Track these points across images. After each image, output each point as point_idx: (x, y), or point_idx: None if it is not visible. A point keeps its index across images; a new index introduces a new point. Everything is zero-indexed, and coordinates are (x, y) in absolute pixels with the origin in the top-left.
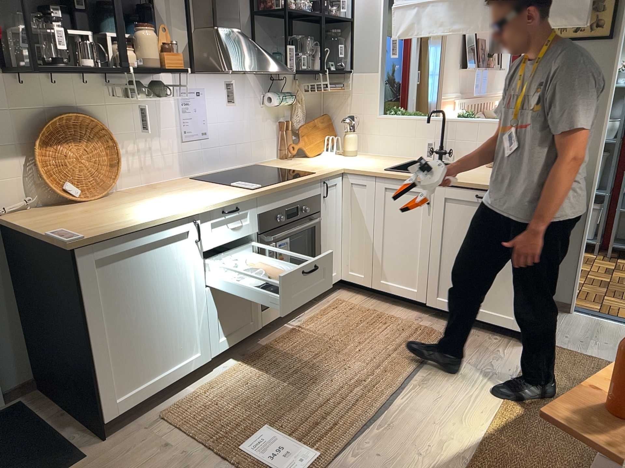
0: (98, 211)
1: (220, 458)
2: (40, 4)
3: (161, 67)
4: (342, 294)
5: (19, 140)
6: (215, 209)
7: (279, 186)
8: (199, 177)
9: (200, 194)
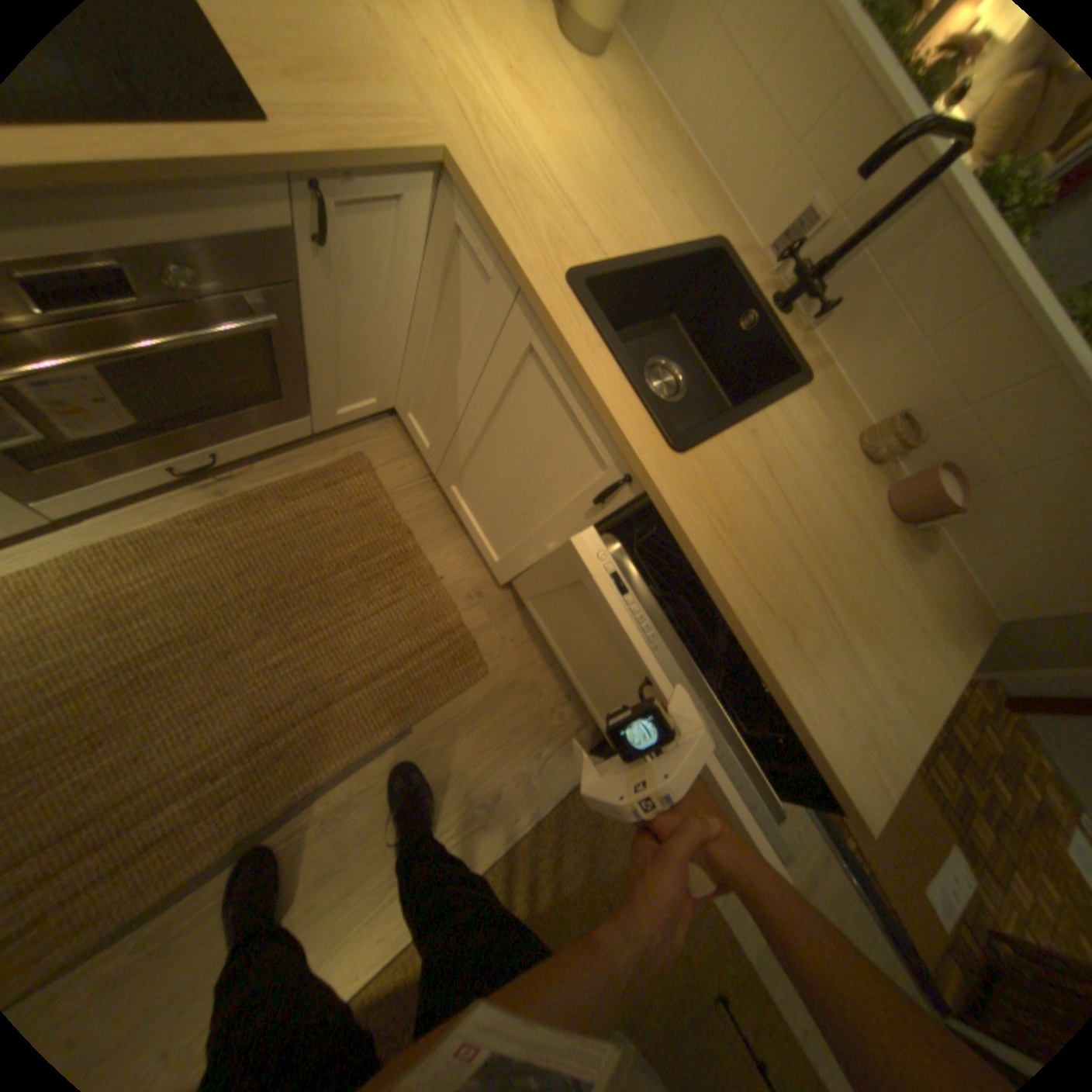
0: None
1: None
2: None
3: None
4: (384, 434)
5: None
6: None
7: None
8: None
9: None
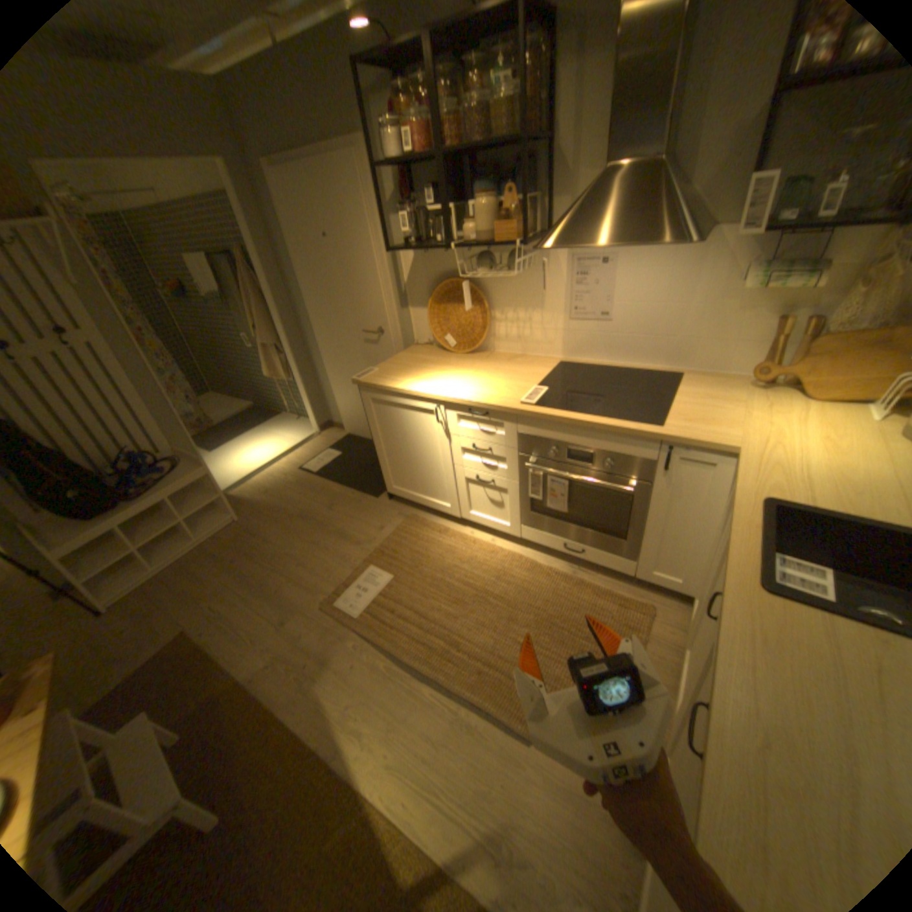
0: (429, 364)
1: (366, 558)
2: (442, 178)
3: (491, 239)
4: (679, 611)
5: (428, 295)
6: (458, 404)
7: (550, 415)
8: (585, 363)
9: (489, 384)
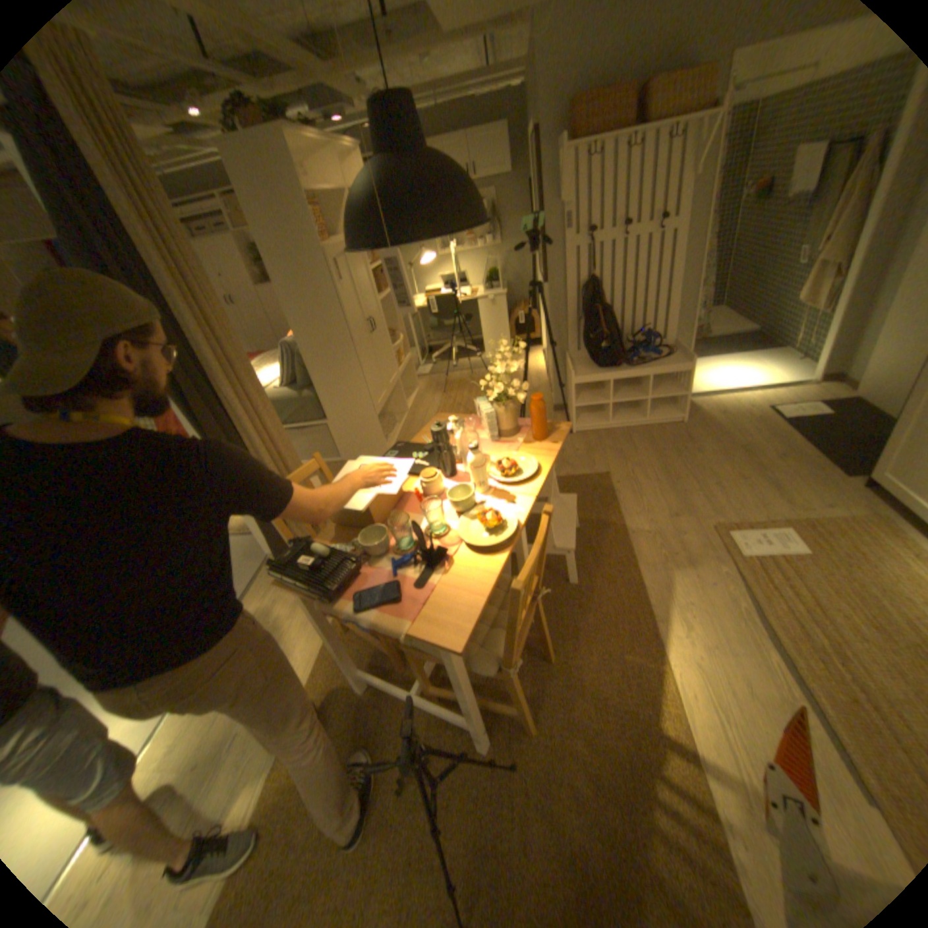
0: None
1: (789, 520)
2: None
3: None
4: None
5: None
6: None
7: None
8: None
9: None
